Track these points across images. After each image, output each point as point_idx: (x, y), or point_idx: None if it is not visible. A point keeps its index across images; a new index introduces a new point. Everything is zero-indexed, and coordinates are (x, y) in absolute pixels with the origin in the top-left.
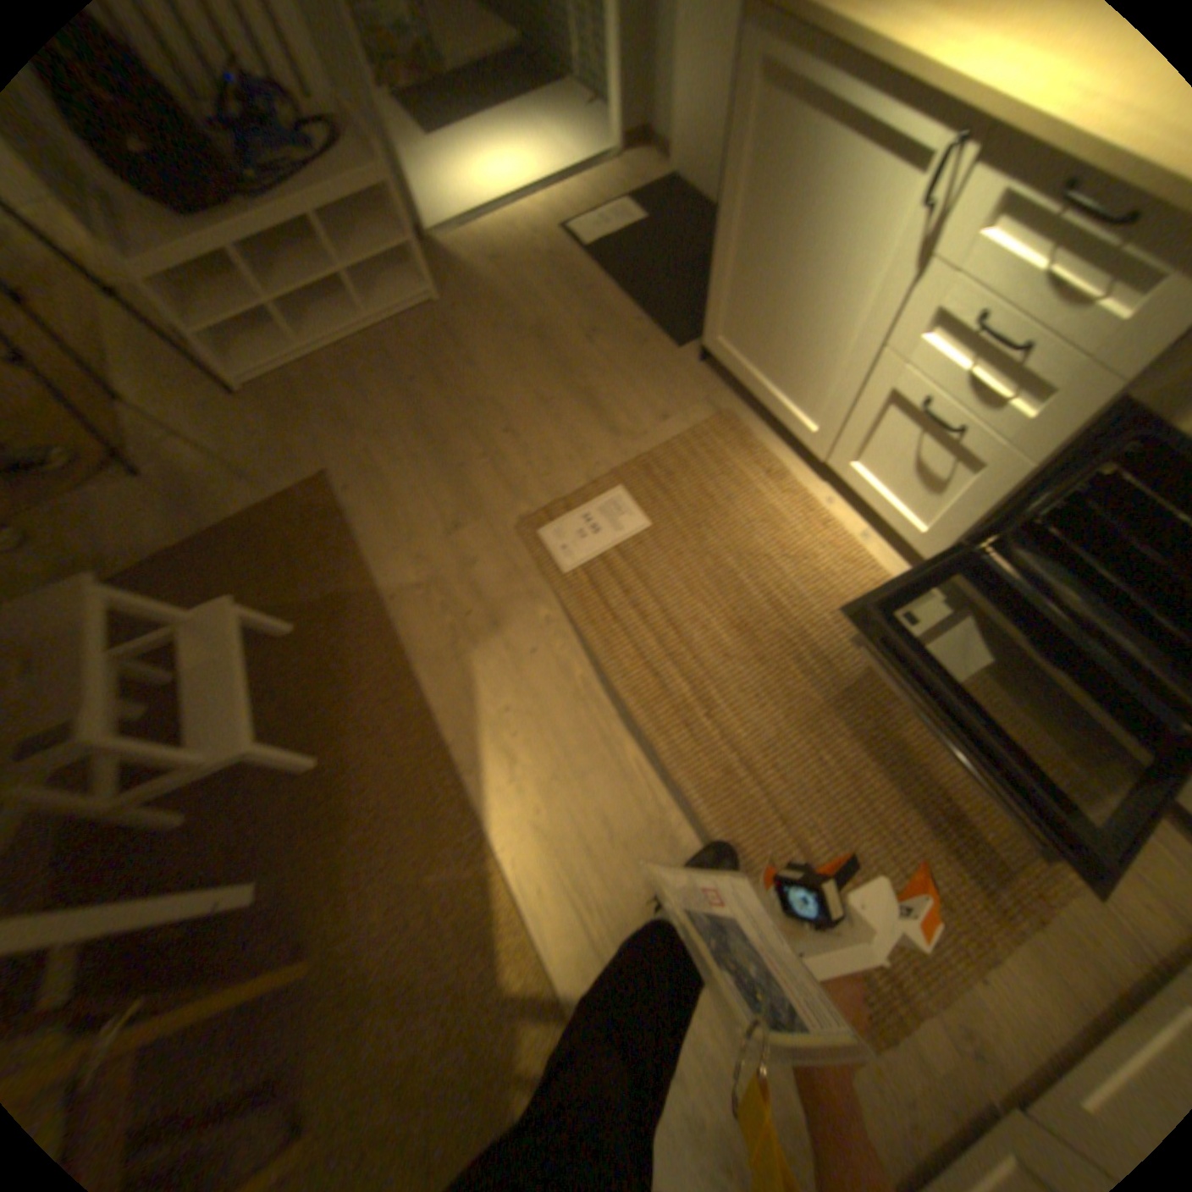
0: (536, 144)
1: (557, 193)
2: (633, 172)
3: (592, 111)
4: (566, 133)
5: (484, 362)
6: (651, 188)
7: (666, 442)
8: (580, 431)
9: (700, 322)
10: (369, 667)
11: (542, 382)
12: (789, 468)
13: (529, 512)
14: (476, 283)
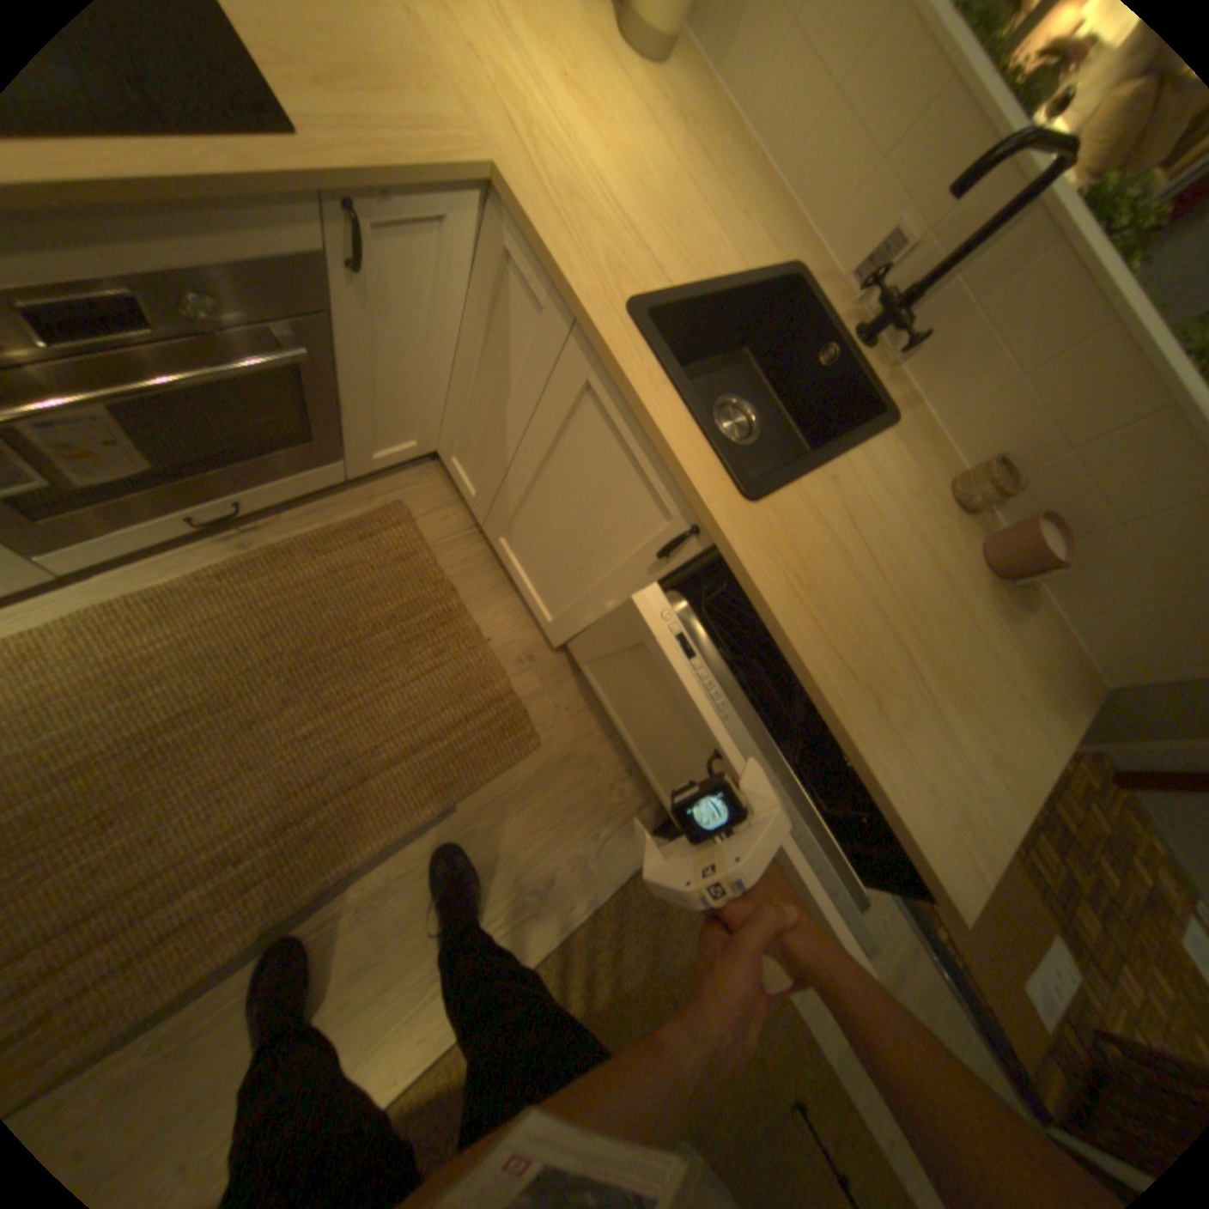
0: None
1: None
2: None
3: None
4: None
5: None
6: None
7: None
8: None
9: None
10: None
11: None
12: None
13: None
14: None
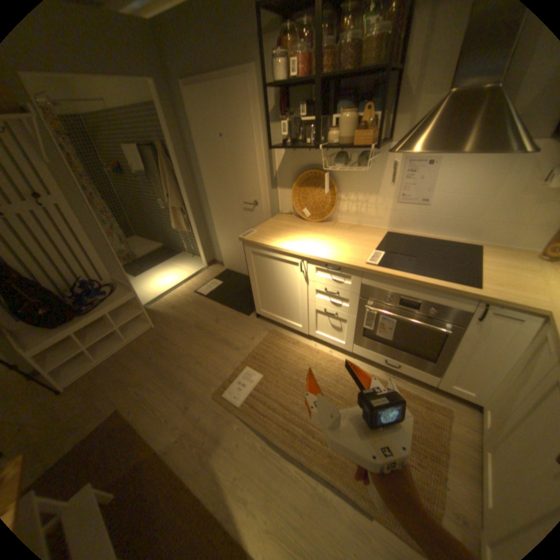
0: (178, 270)
1: (190, 282)
2: (214, 271)
3: (194, 258)
4: (188, 265)
5: (180, 341)
6: (221, 273)
7: (257, 345)
8: (225, 352)
9: (252, 306)
10: (163, 491)
11: (205, 341)
12: (299, 339)
13: (216, 388)
14: (169, 316)
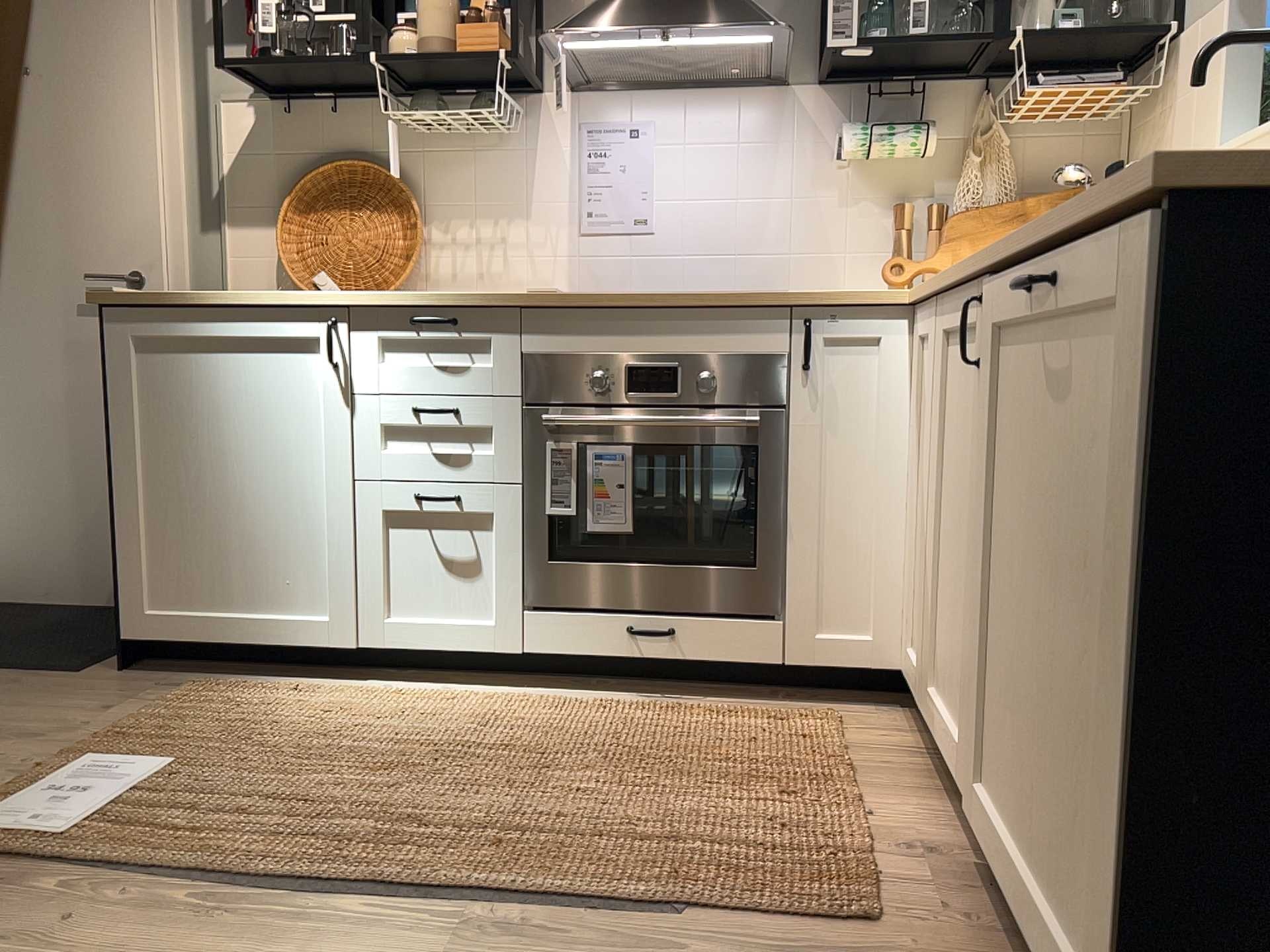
0: None
1: None
2: None
3: None
4: None
5: None
6: None
7: (134, 716)
8: None
9: (95, 652)
10: None
11: None
12: (320, 686)
13: None
14: None
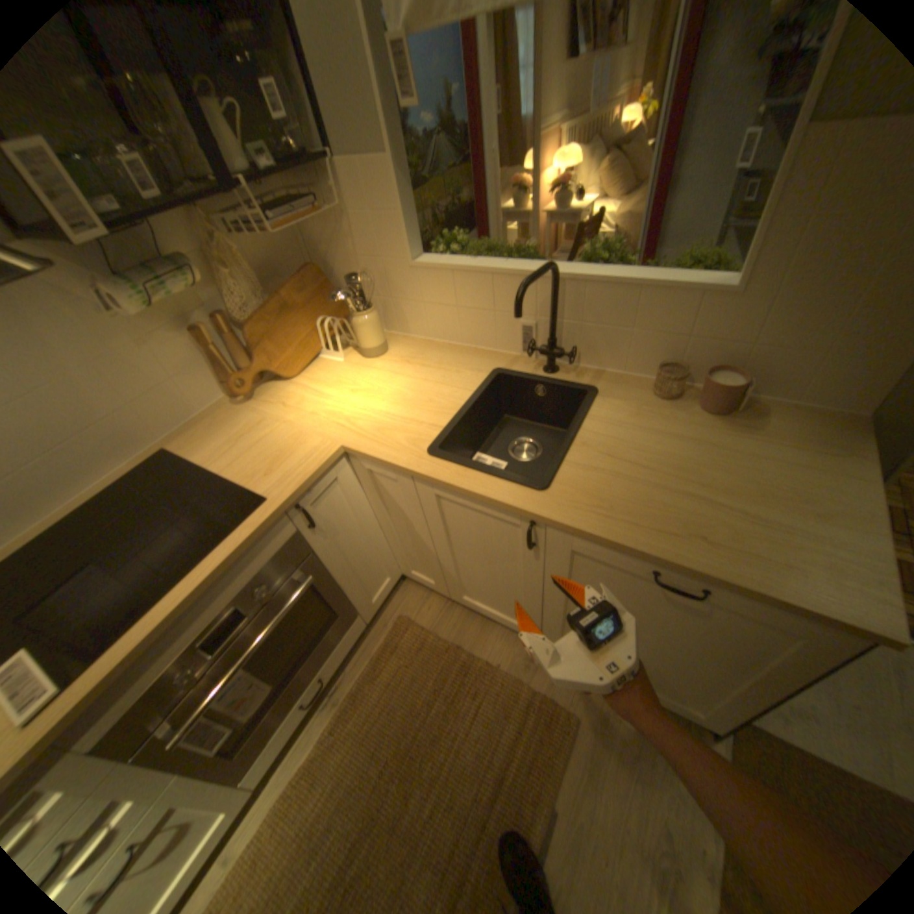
0: None
1: None
2: None
3: None
4: None
5: None
6: None
7: None
8: None
9: None
10: None
11: None
12: None
13: None
14: None
